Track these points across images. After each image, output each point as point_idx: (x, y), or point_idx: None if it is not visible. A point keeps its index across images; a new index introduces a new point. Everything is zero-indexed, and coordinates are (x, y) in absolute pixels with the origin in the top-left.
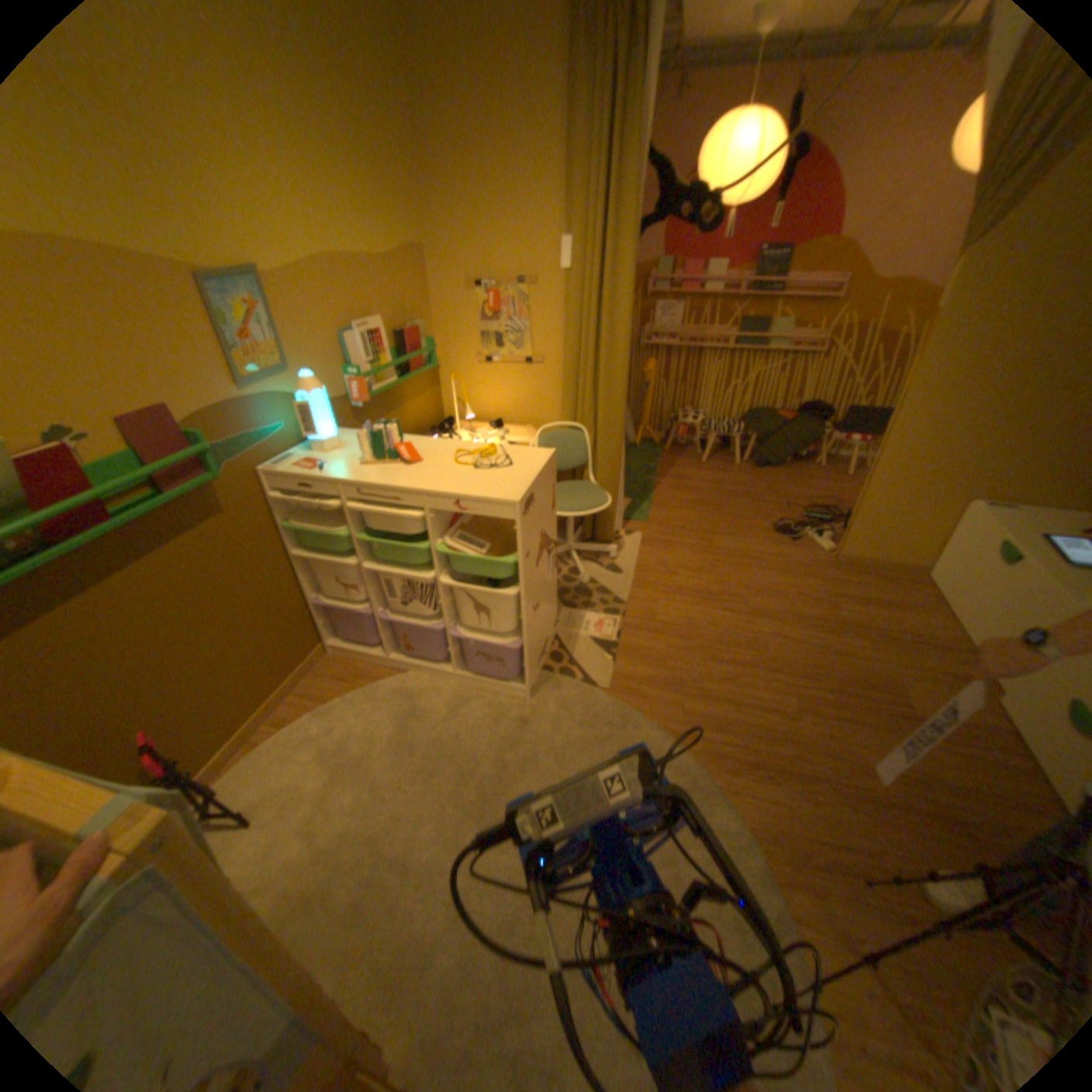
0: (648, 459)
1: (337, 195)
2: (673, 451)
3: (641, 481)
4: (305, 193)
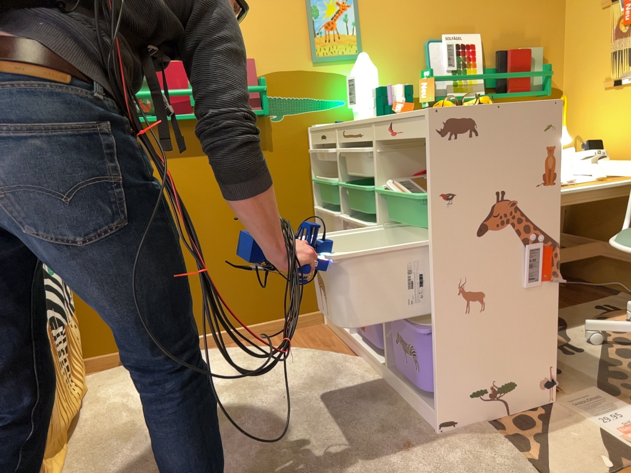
0: None
1: None
2: None
3: None
4: None
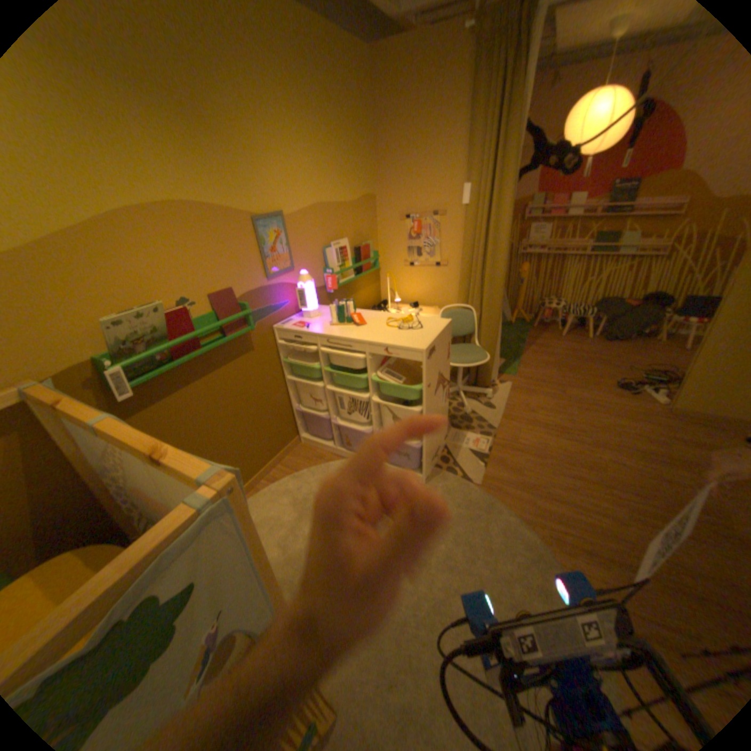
0: (520, 332)
1: (327, 170)
2: (540, 327)
3: (513, 347)
4: (311, 170)
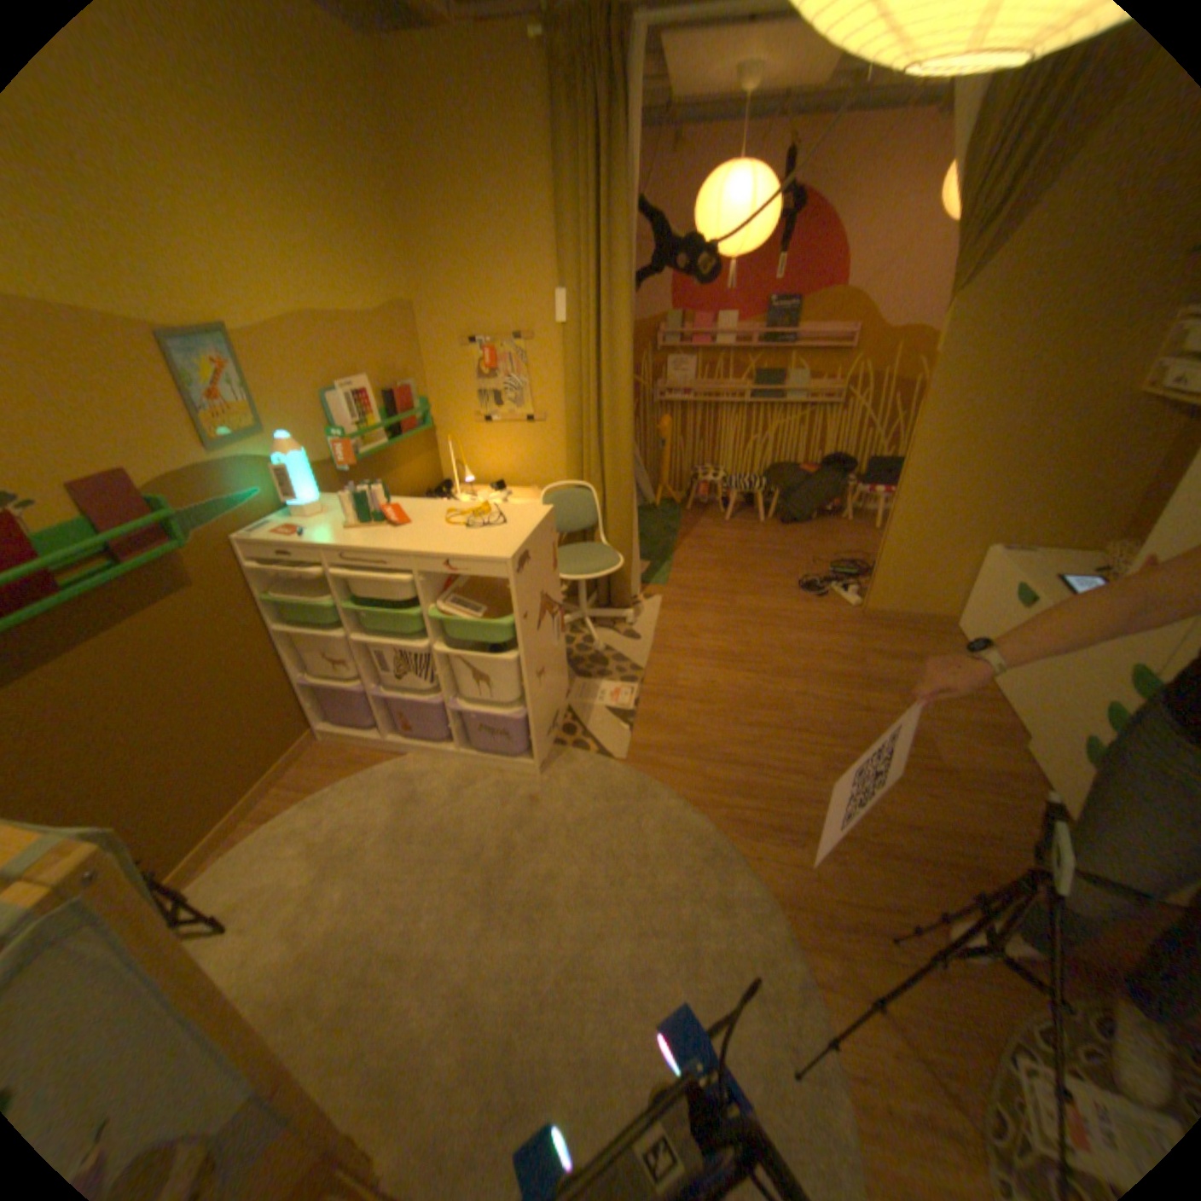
0: (668, 520)
1: (313, 253)
2: (695, 511)
3: (660, 544)
4: (278, 250)
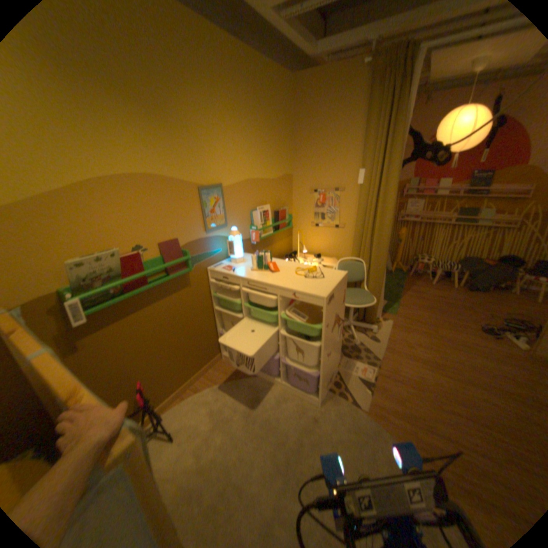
0: (399, 280)
1: (258, 156)
2: (414, 277)
3: (394, 292)
4: (246, 156)
